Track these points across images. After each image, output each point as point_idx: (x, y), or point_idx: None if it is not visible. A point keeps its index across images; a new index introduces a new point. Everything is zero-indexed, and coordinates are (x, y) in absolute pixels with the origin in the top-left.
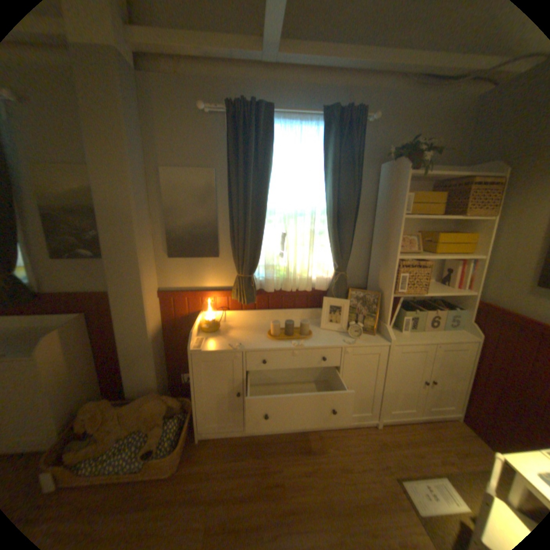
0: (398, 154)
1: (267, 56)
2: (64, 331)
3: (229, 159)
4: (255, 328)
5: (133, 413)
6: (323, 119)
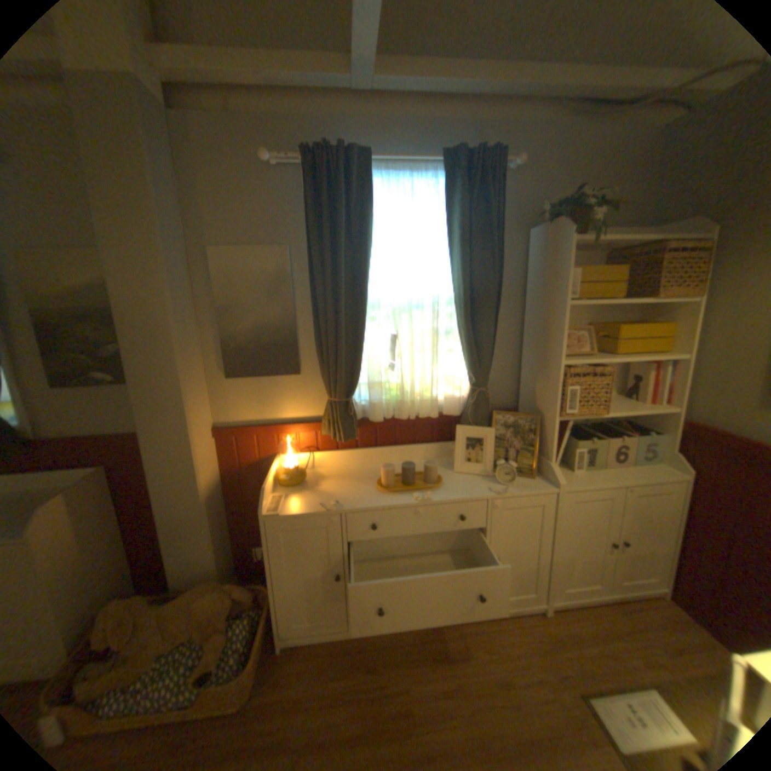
0: (553, 214)
1: (359, 81)
2: (75, 495)
3: (309, 230)
4: (359, 475)
5: (181, 613)
6: (444, 168)
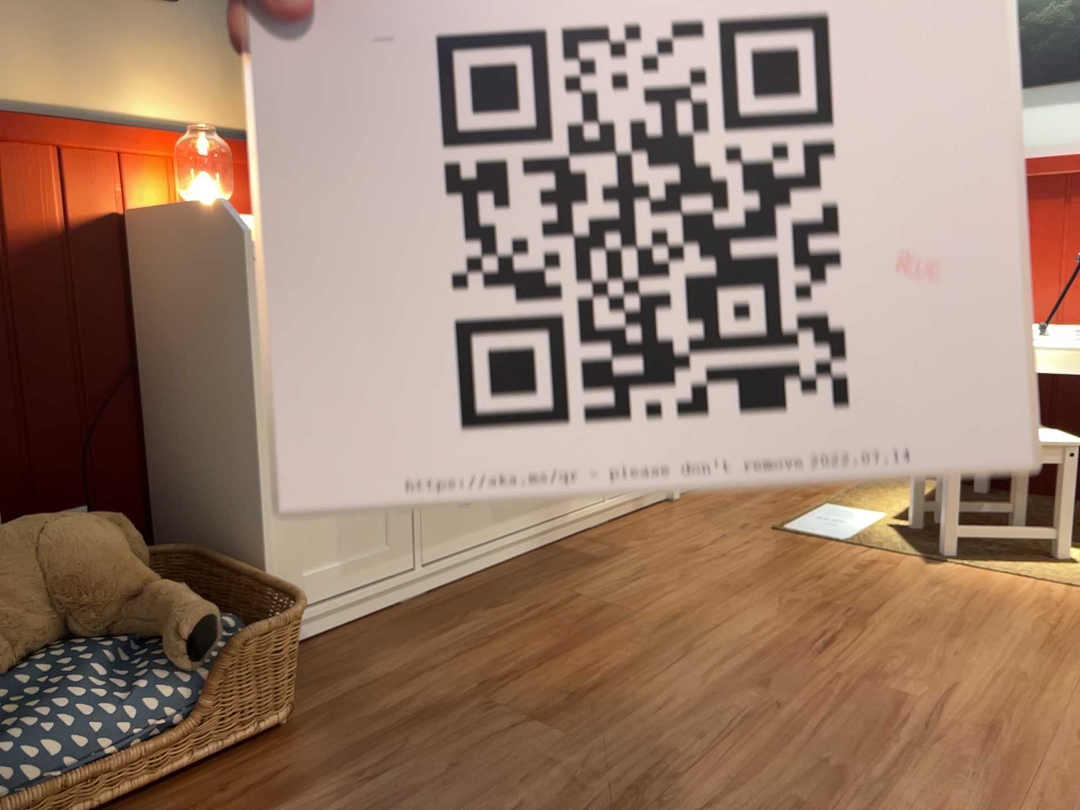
0: None
1: None
2: None
3: None
4: None
5: (5, 564)
6: None
